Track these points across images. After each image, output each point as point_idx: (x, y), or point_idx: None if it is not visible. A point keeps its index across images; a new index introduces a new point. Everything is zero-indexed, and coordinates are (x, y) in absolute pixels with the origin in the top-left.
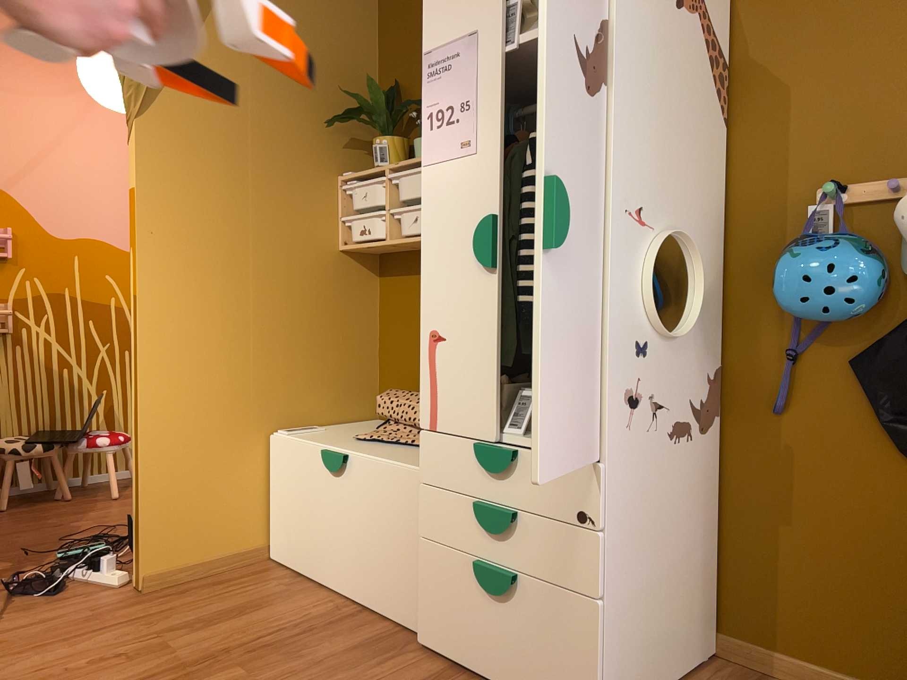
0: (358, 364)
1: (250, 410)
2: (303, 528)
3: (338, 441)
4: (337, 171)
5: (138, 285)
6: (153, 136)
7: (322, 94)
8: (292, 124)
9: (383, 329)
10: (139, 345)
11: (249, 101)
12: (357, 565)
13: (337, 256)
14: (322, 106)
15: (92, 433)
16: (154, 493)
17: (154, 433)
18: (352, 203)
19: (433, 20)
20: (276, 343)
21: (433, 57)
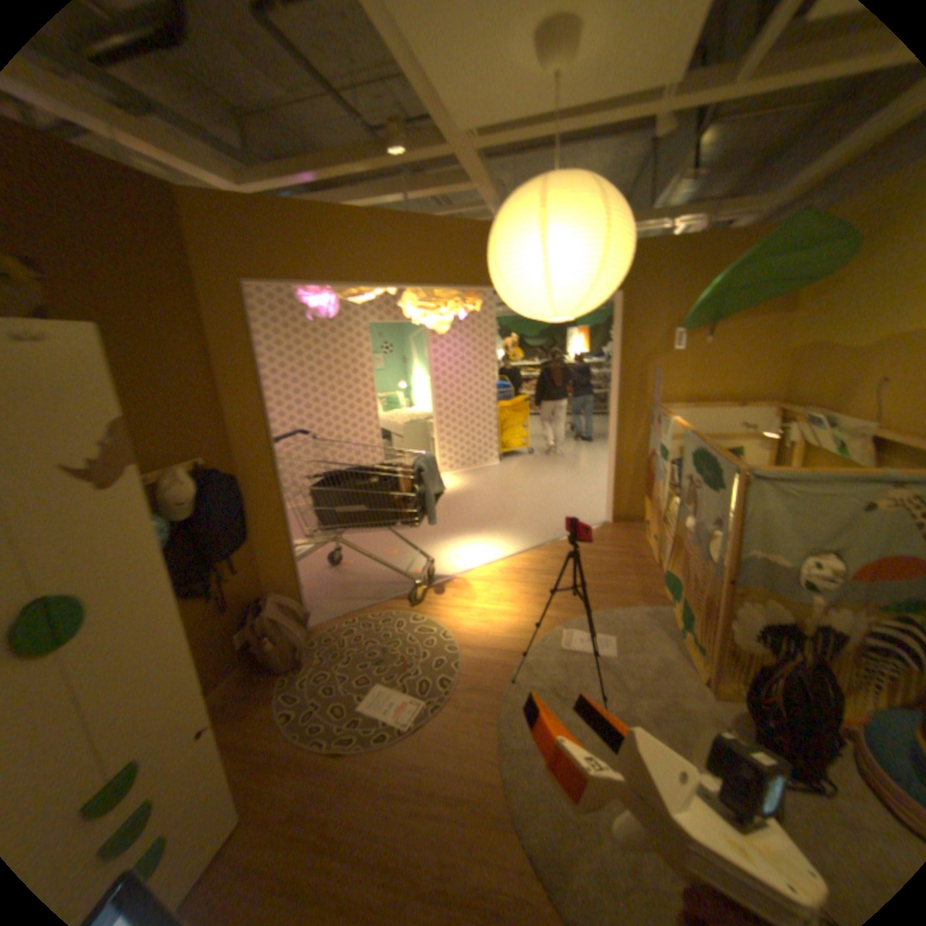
0: None
1: None
2: None
3: None
4: None
5: None
6: None
7: None
8: None
9: None
10: None
11: None
12: None
13: None
14: None
15: None
16: None
17: None
18: None
19: None
20: None
21: None
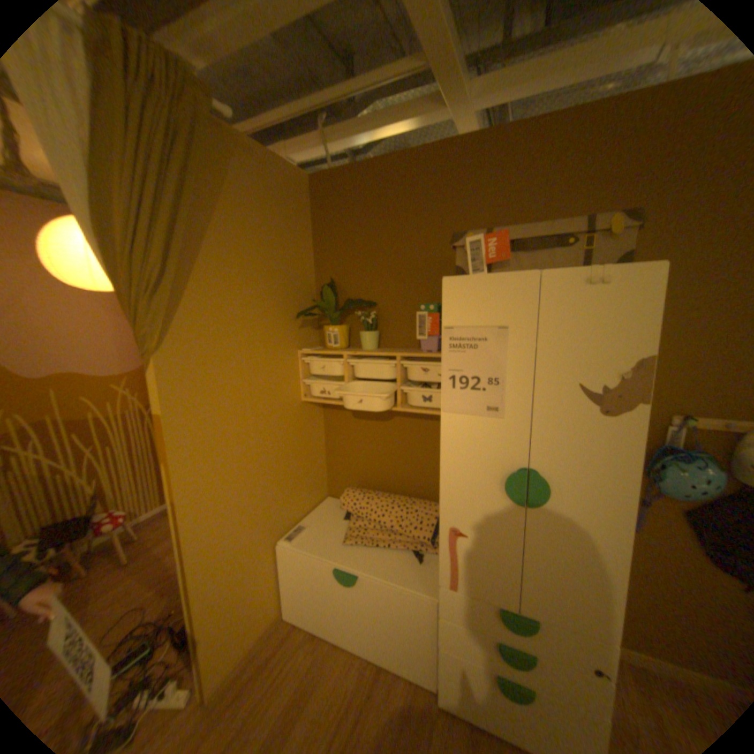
0: (316, 468)
1: (261, 536)
2: (316, 609)
3: (334, 548)
4: (296, 347)
5: (174, 494)
6: (167, 366)
7: (283, 292)
8: (268, 321)
9: (329, 442)
10: (181, 540)
11: (238, 311)
12: (370, 642)
13: (301, 406)
14: (284, 302)
15: (93, 521)
16: (207, 636)
17: (202, 597)
18: (312, 371)
19: (455, 301)
20: (272, 482)
21: (455, 332)
